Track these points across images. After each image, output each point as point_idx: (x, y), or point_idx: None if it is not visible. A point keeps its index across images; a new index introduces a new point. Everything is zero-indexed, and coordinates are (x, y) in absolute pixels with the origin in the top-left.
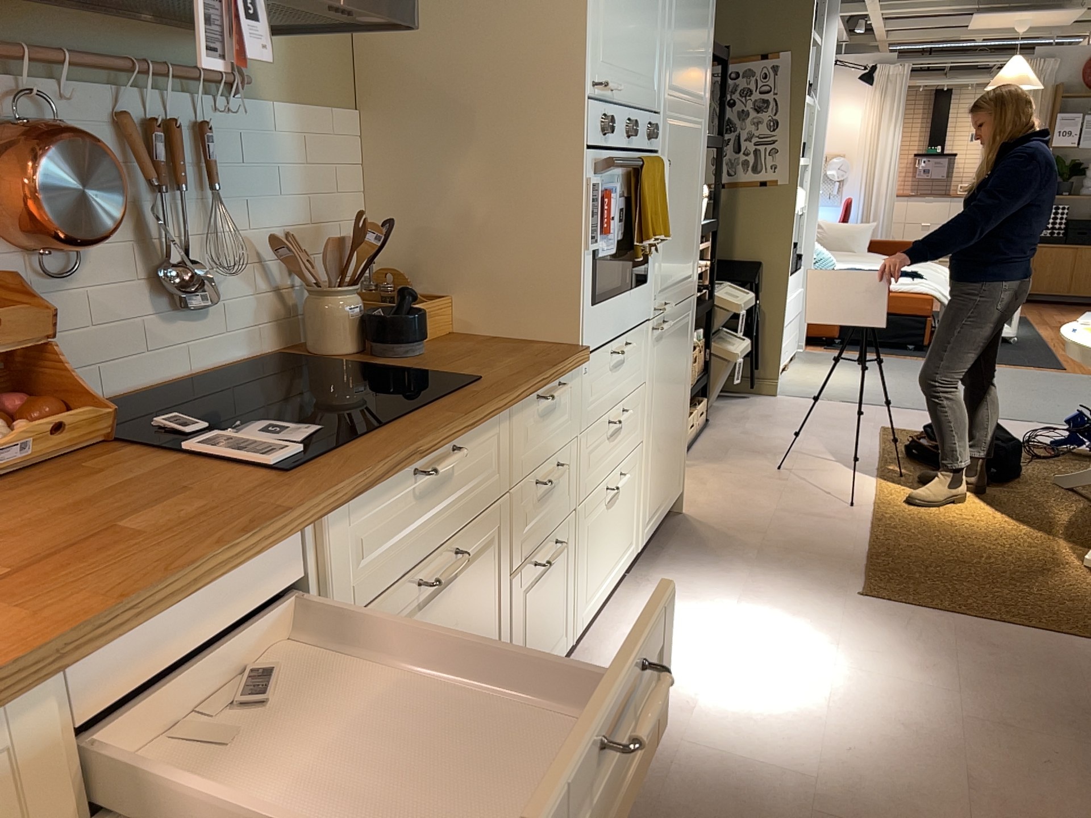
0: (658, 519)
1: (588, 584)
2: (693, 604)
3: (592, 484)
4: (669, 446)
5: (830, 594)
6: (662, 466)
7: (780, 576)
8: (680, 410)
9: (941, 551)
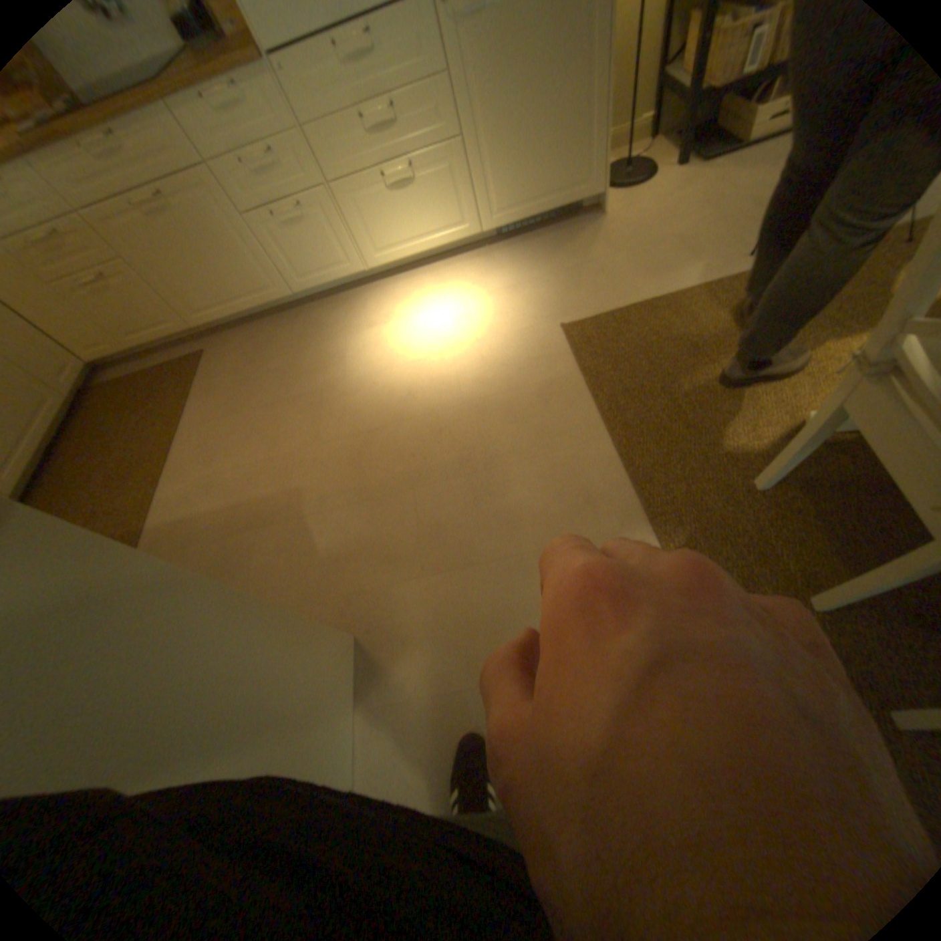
0: (526, 209)
1: (375, 238)
2: (475, 279)
3: (344, 166)
4: (543, 140)
5: (549, 313)
6: (525, 160)
7: (553, 286)
8: (572, 98)
9: (710, 329)
